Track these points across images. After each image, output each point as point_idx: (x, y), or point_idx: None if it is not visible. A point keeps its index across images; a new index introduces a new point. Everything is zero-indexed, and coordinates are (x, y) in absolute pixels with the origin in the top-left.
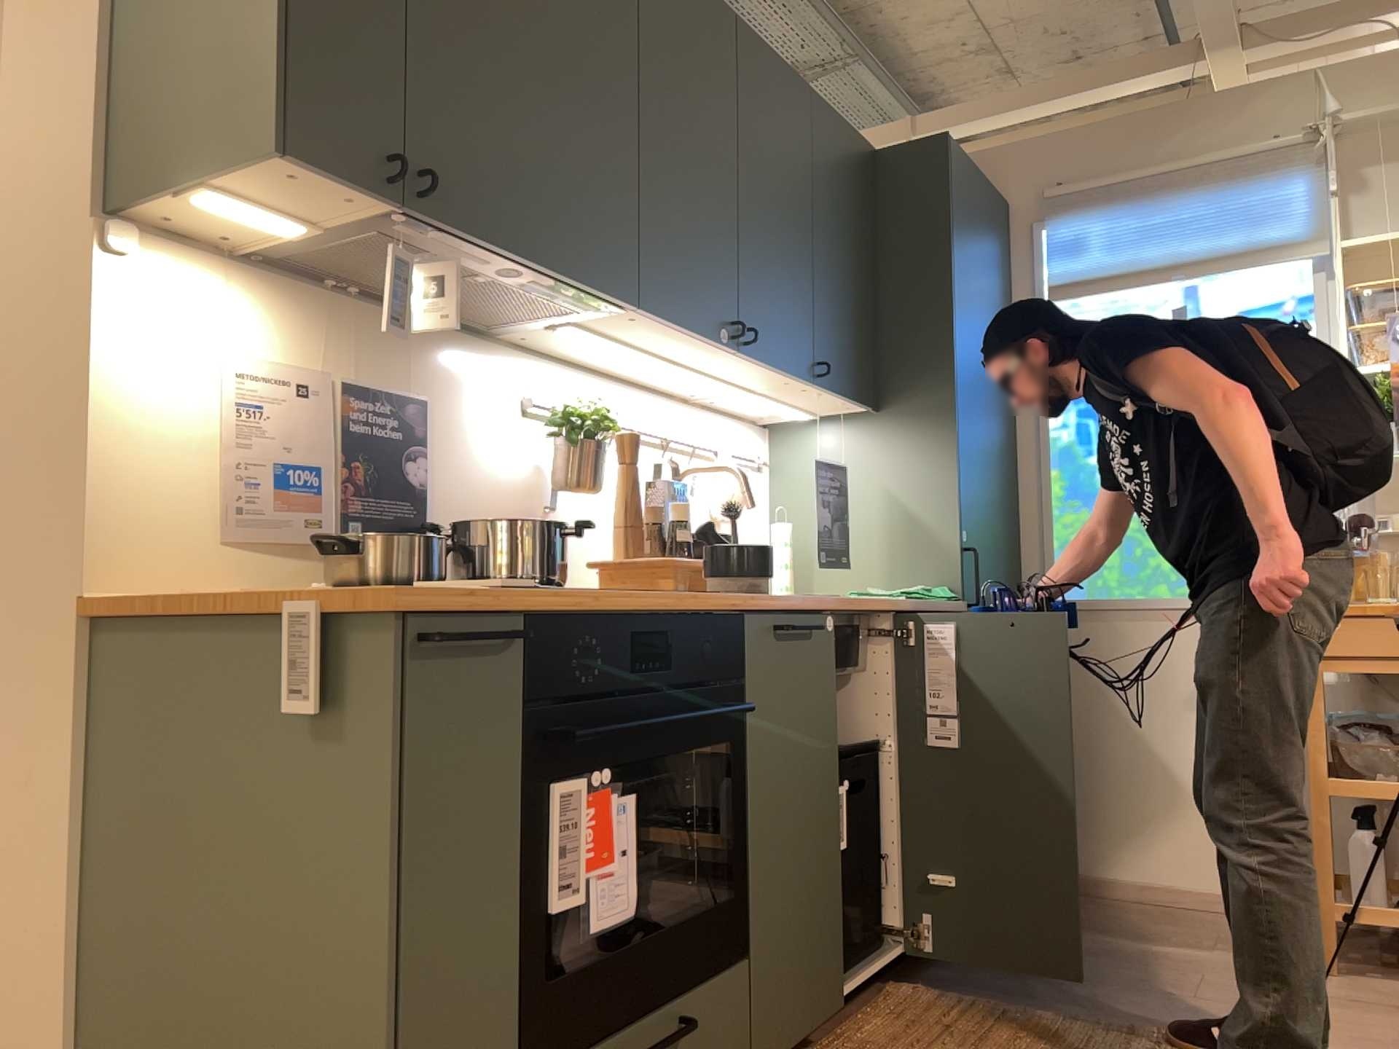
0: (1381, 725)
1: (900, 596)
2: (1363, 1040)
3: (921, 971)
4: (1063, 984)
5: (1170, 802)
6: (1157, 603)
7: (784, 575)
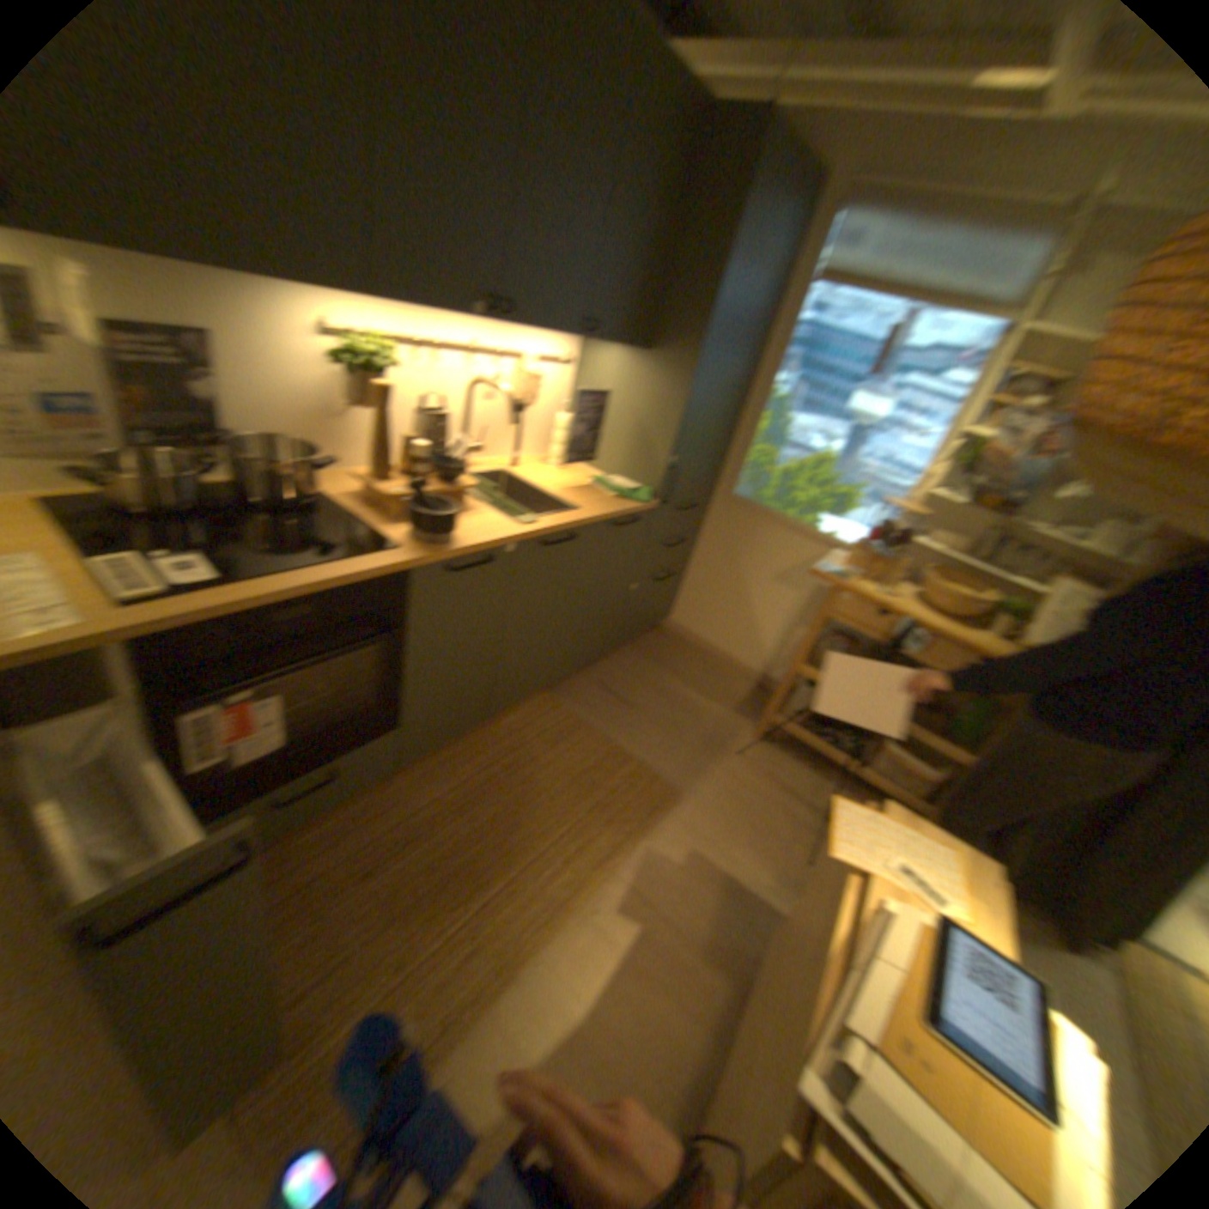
0: (852, 640)
1: (609, 494)
2: (730, 796)
3: (558, 683)
4: (620, 713)
5: (740, 620)
6: (782, 521)
7: (552, 451)
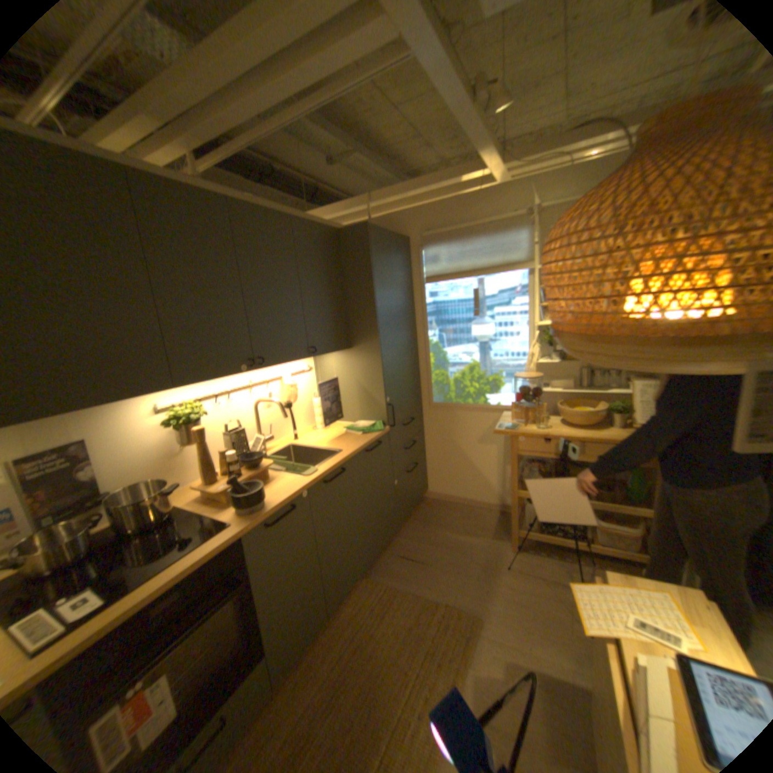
0: (541, 461)
1: (359, 432)
2: (516, 603)
3: (373, 566)
4: (421, 571)
5: (472, 474)
6: (467, 406)
7: (318, 419)
